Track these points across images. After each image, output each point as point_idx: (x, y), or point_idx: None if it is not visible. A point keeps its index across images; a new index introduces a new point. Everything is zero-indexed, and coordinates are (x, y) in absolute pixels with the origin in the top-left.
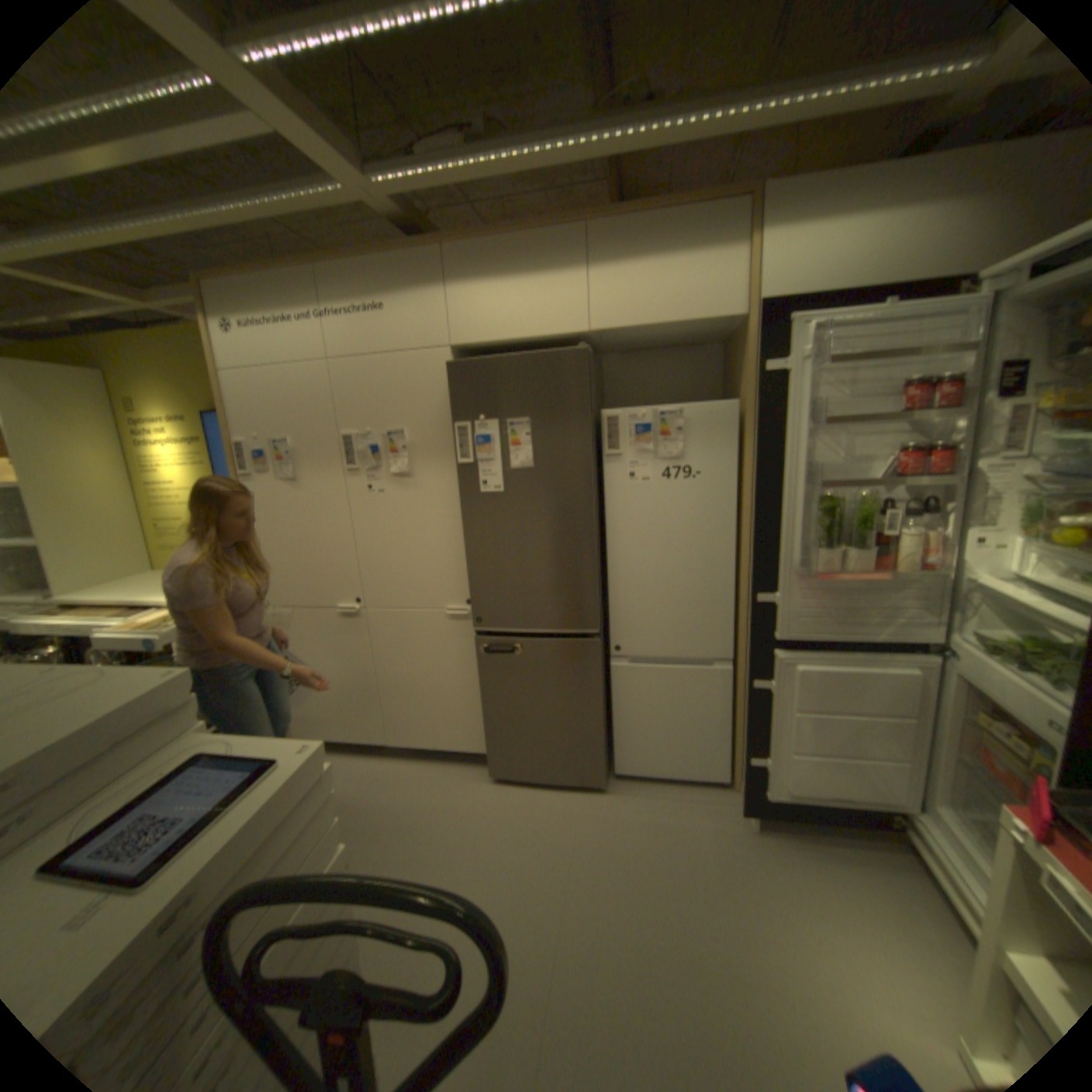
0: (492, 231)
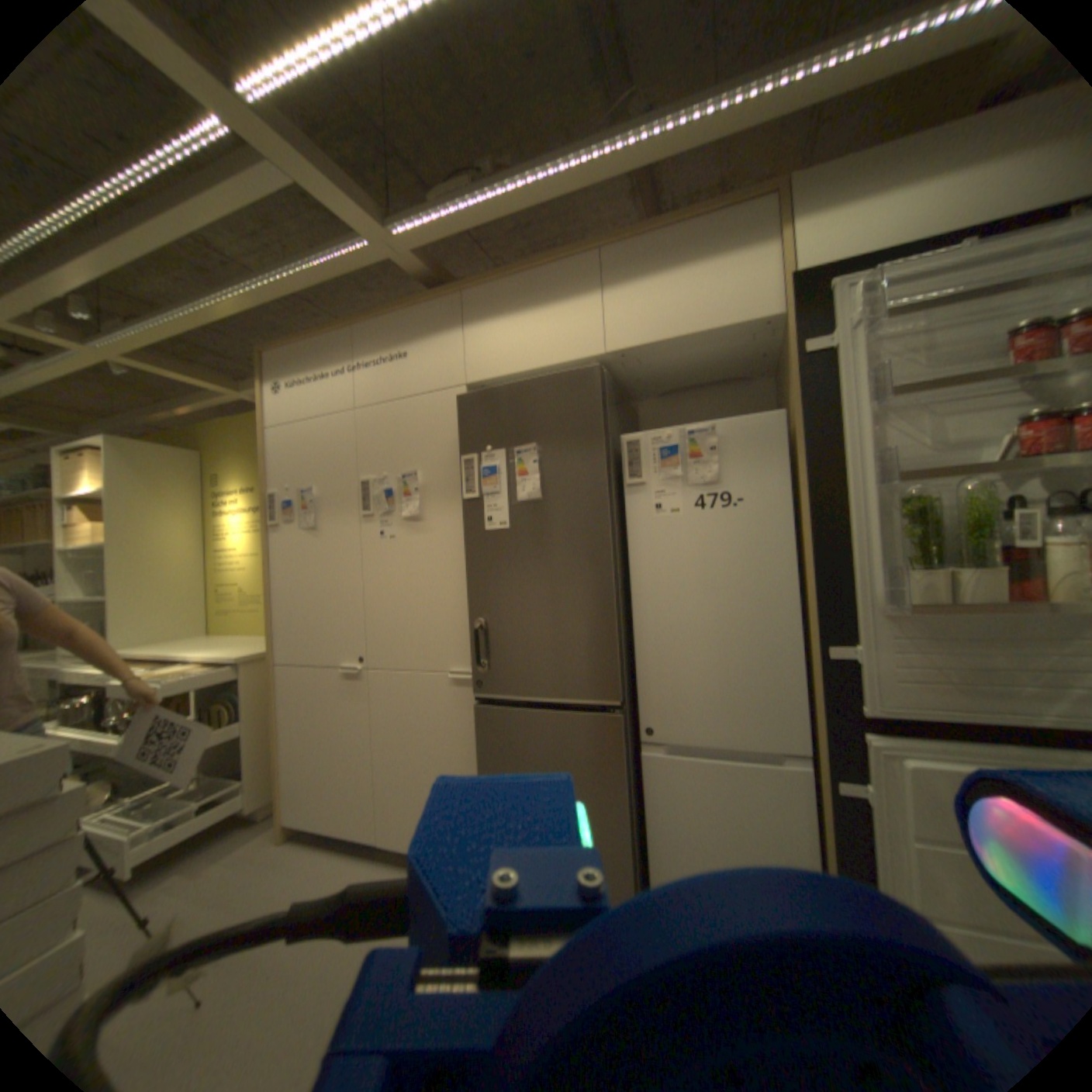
0: (506, 271)
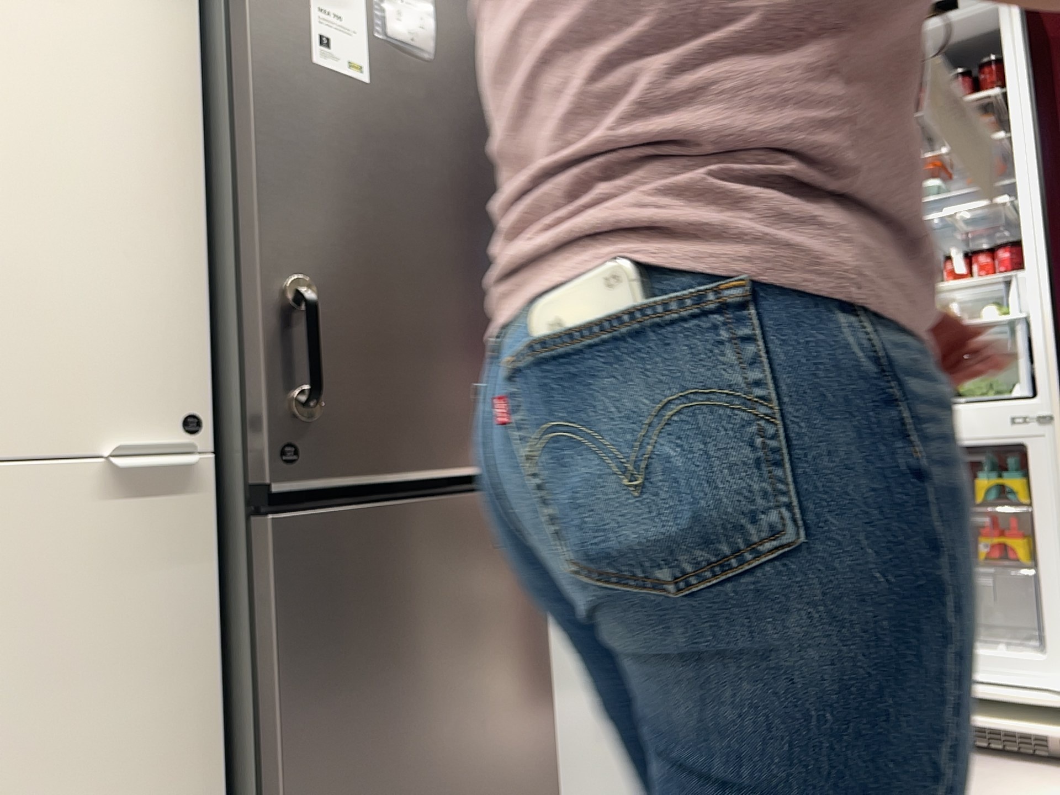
0: None
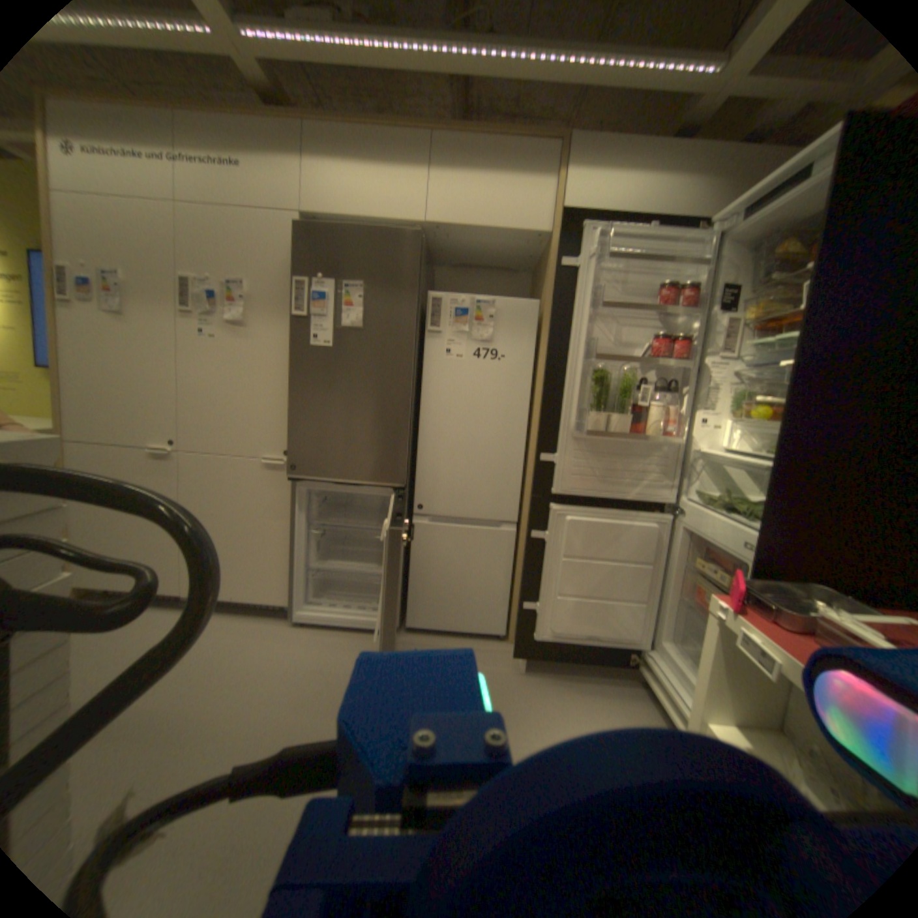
0: (349, 118)
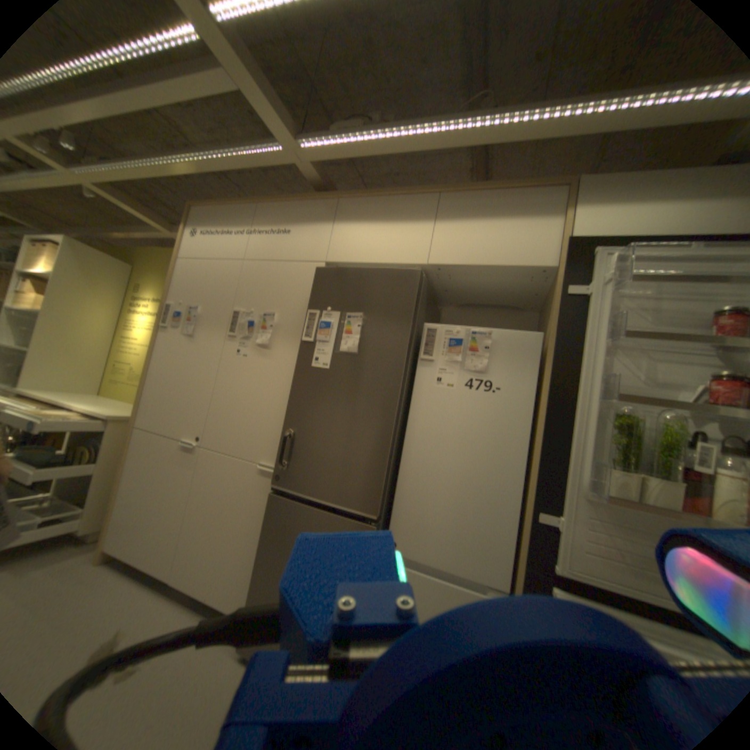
0: (373, 193)
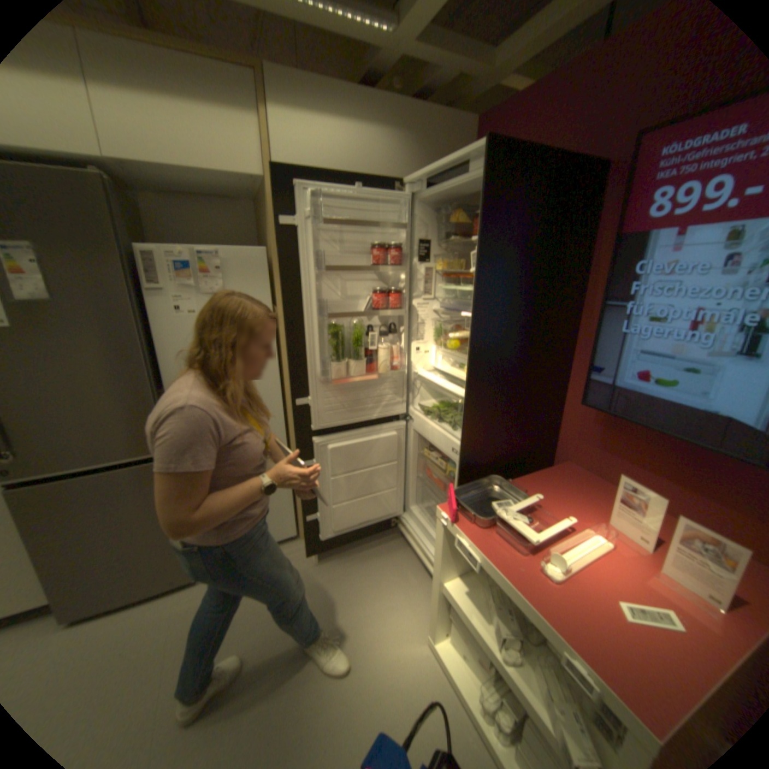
0: None
